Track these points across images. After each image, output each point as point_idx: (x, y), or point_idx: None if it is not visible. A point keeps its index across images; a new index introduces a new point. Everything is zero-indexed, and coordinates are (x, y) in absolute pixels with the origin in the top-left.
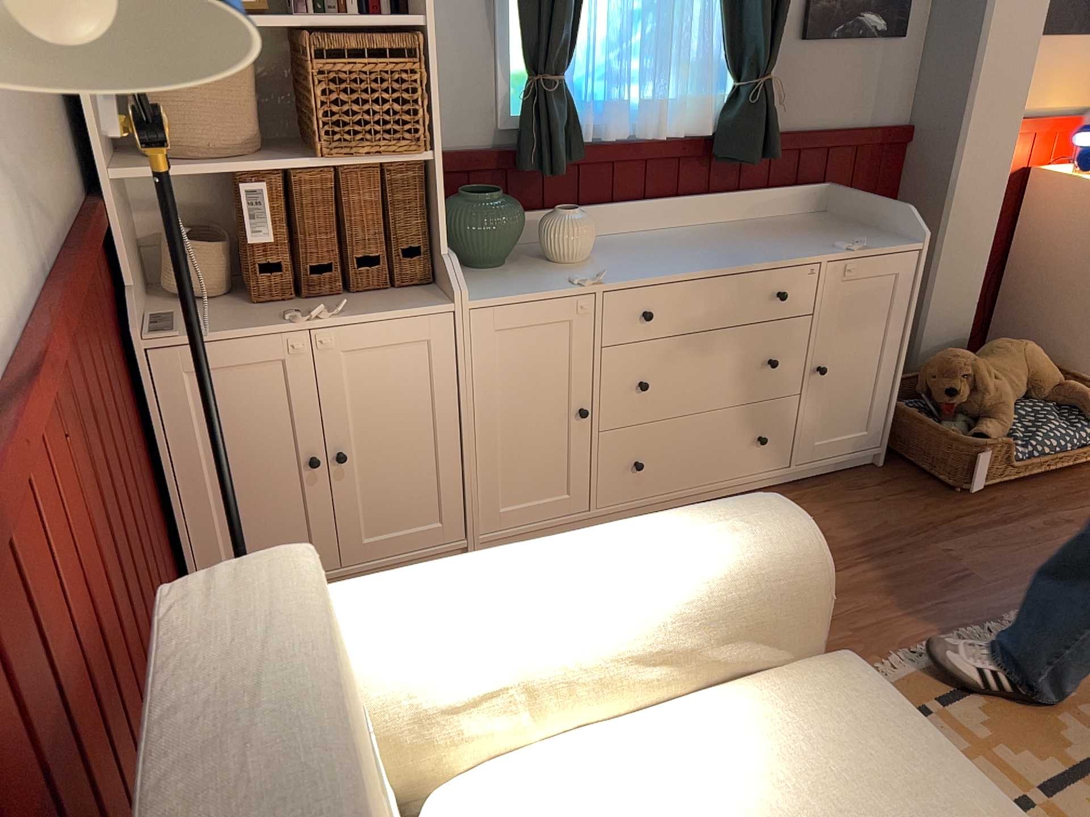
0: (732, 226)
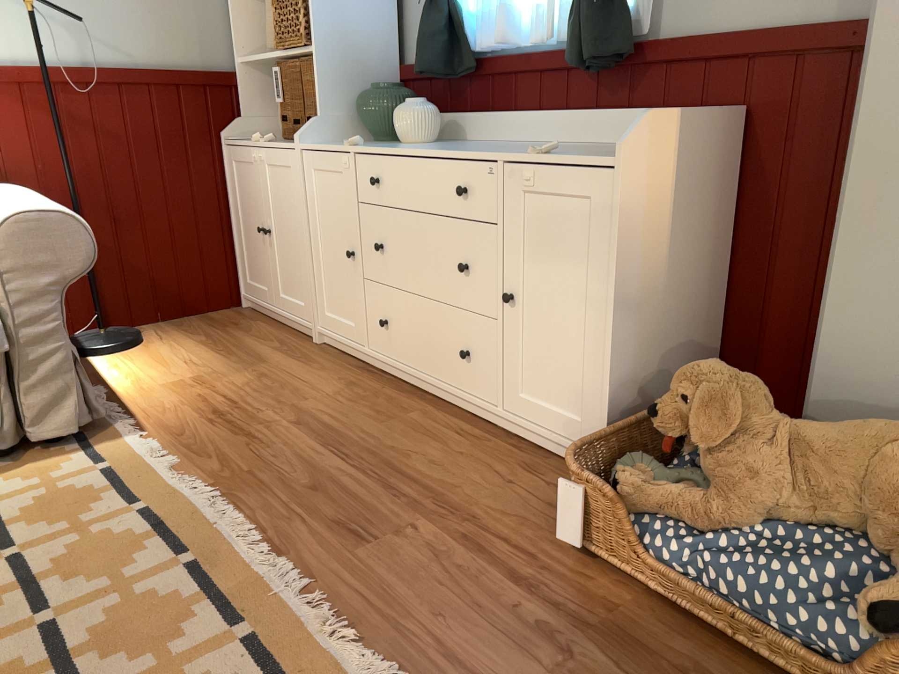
0: (584, 146)
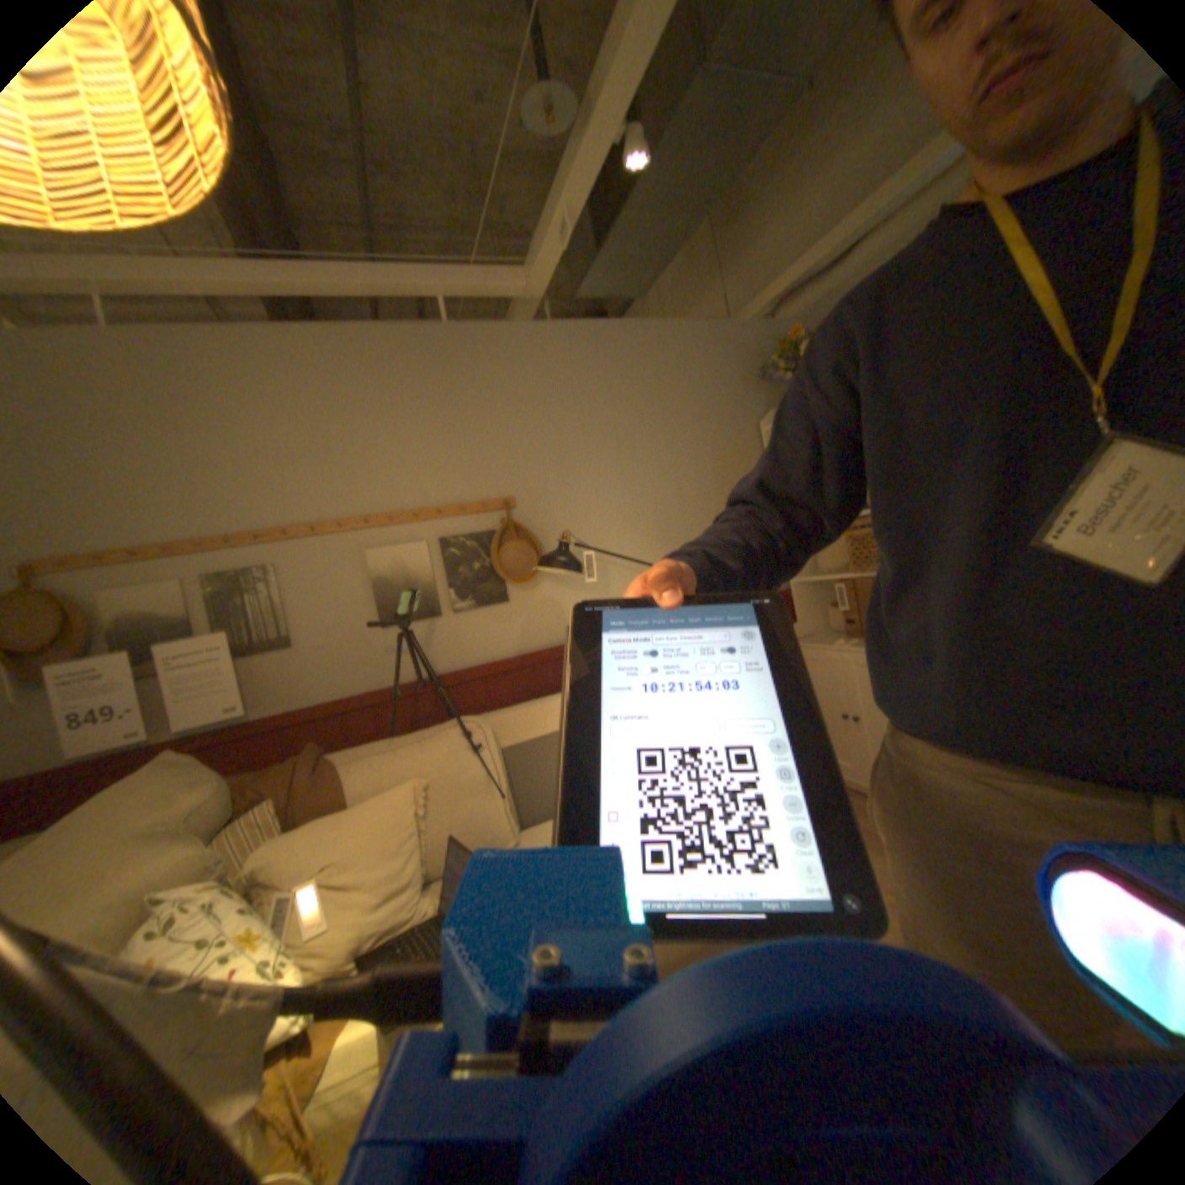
0: None
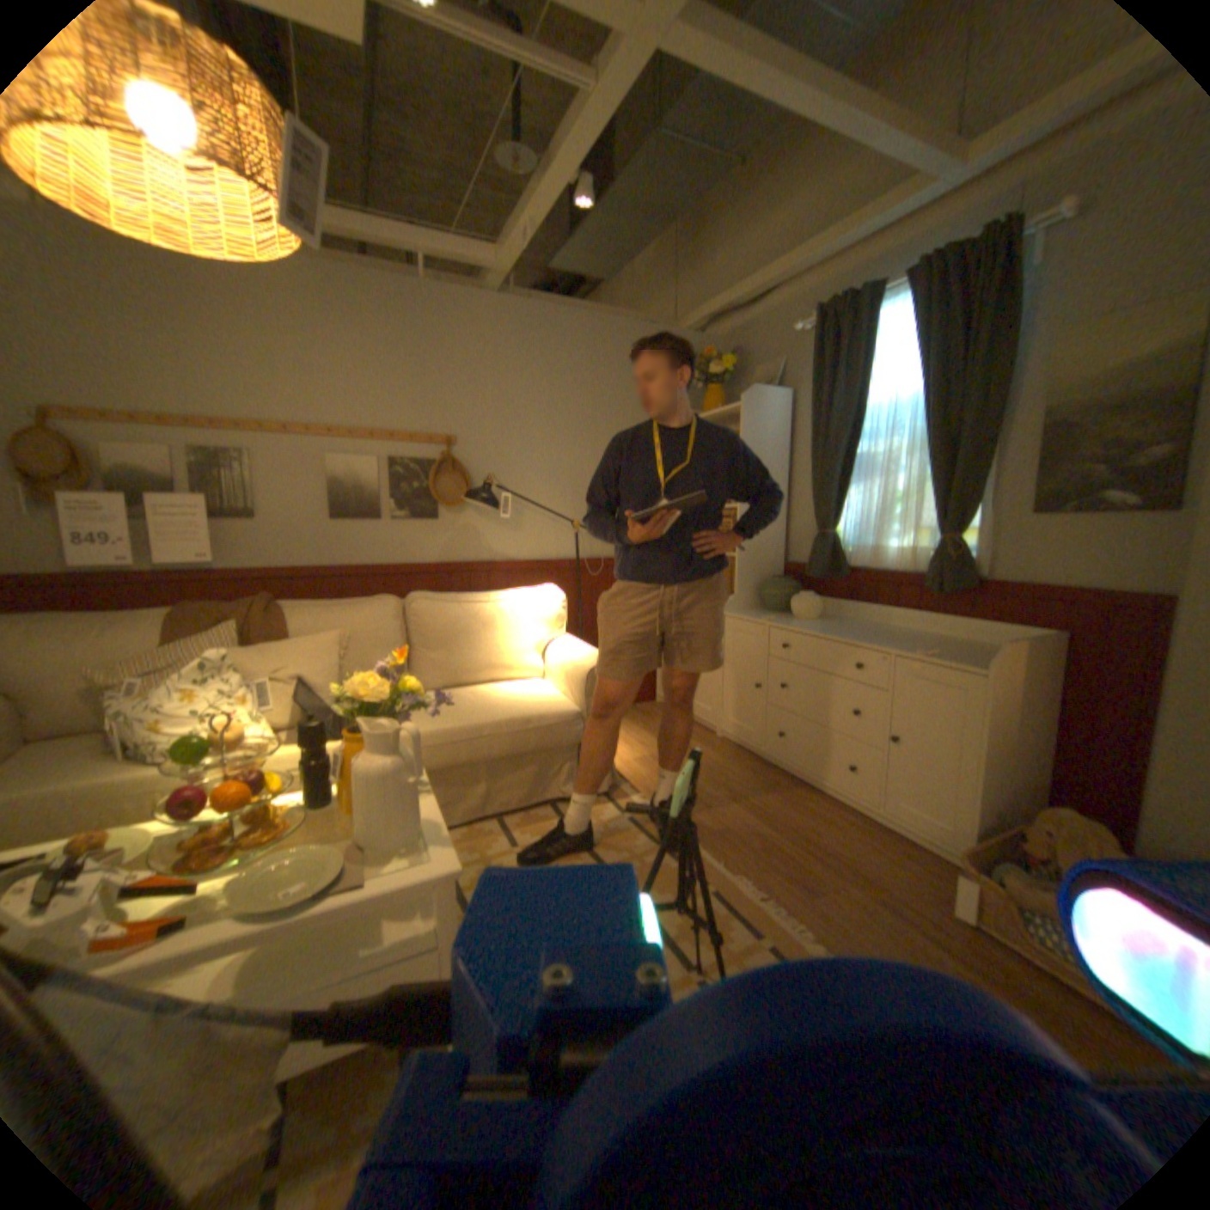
0: (940, 638)
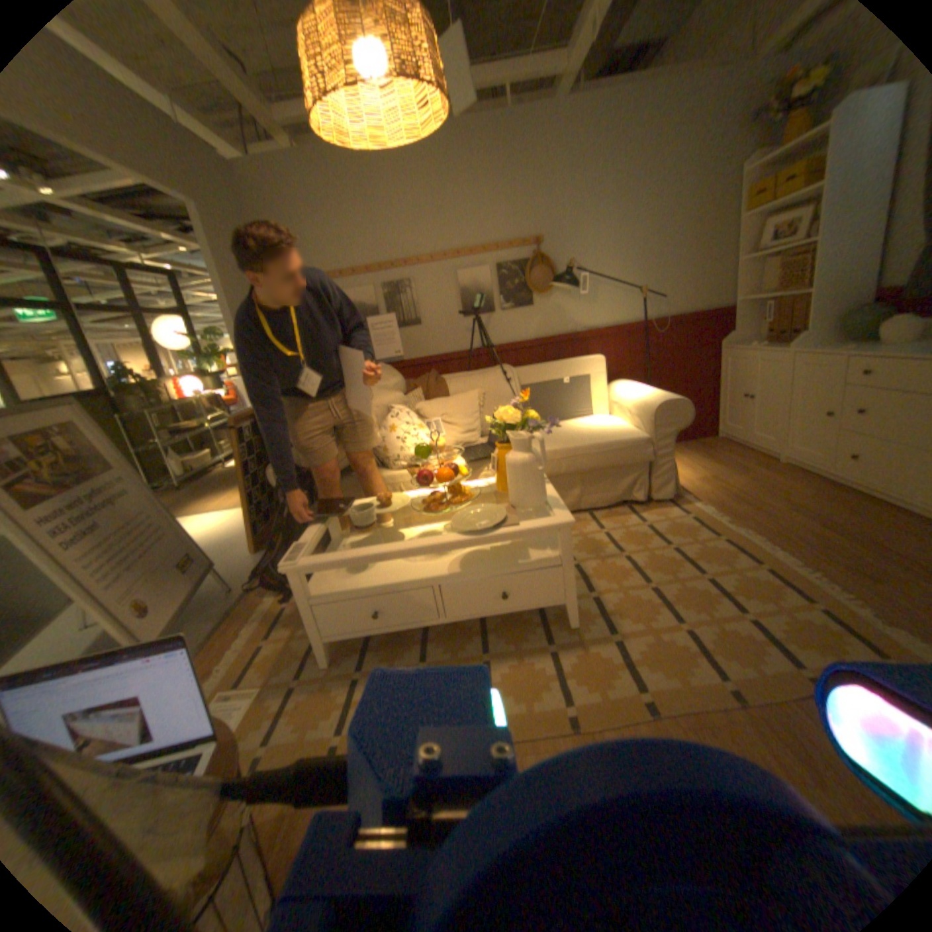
0: None
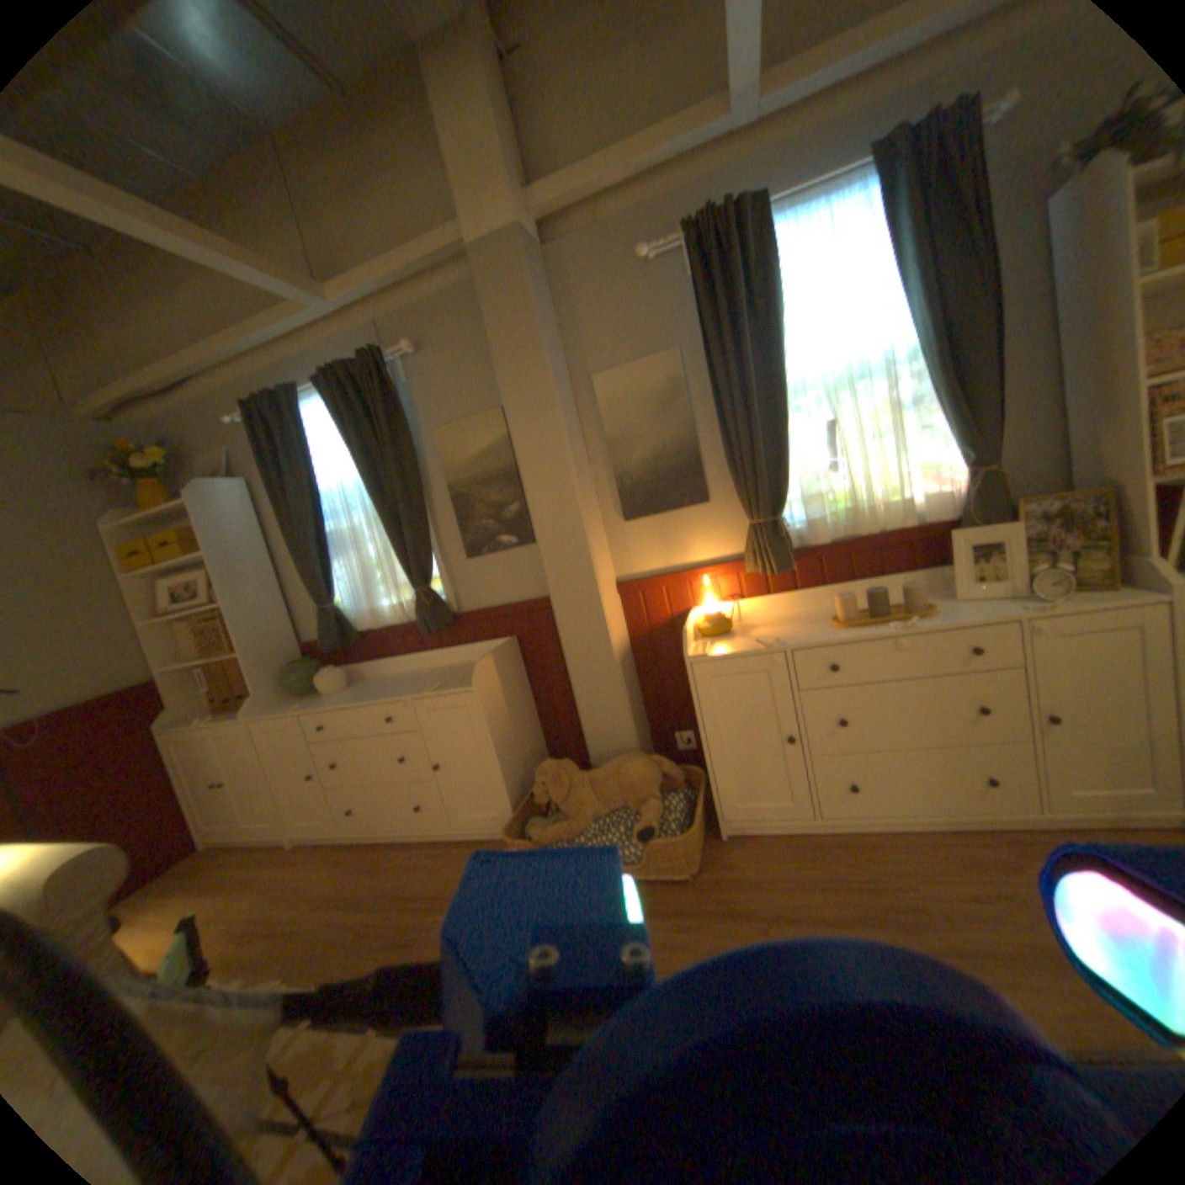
0: (444, 668)
